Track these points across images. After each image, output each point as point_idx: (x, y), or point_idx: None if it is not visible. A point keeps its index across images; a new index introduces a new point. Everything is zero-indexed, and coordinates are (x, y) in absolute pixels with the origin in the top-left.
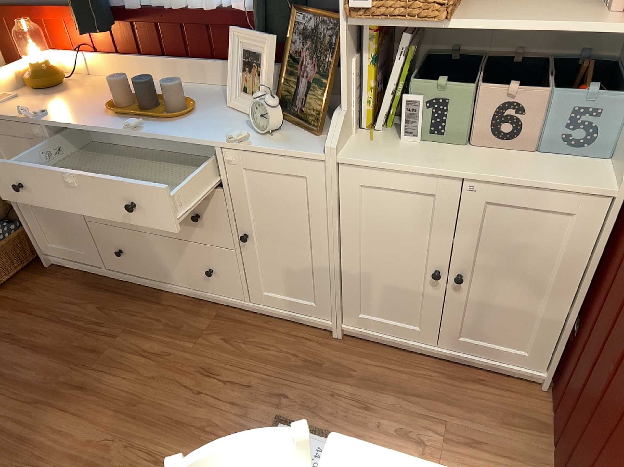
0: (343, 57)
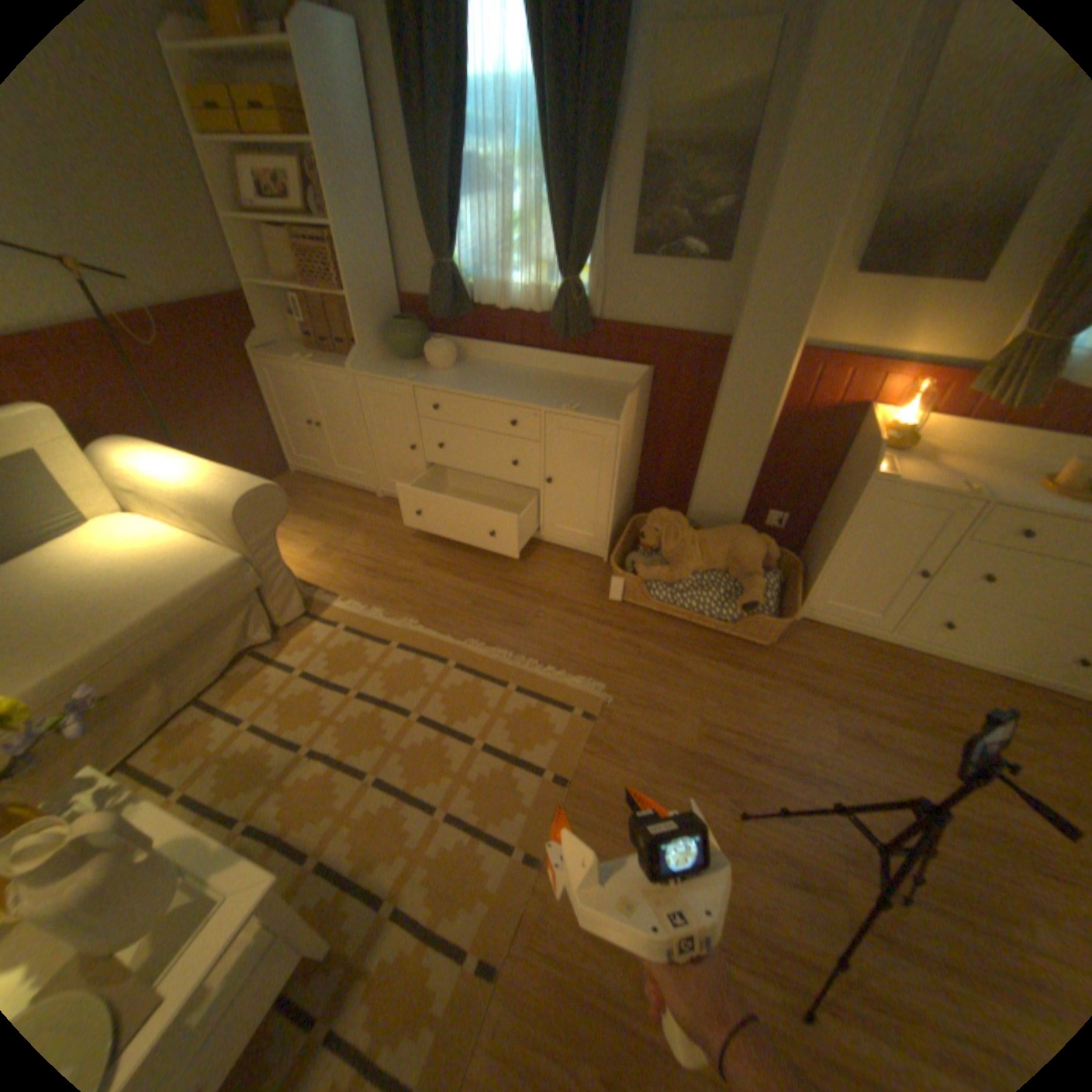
0: None
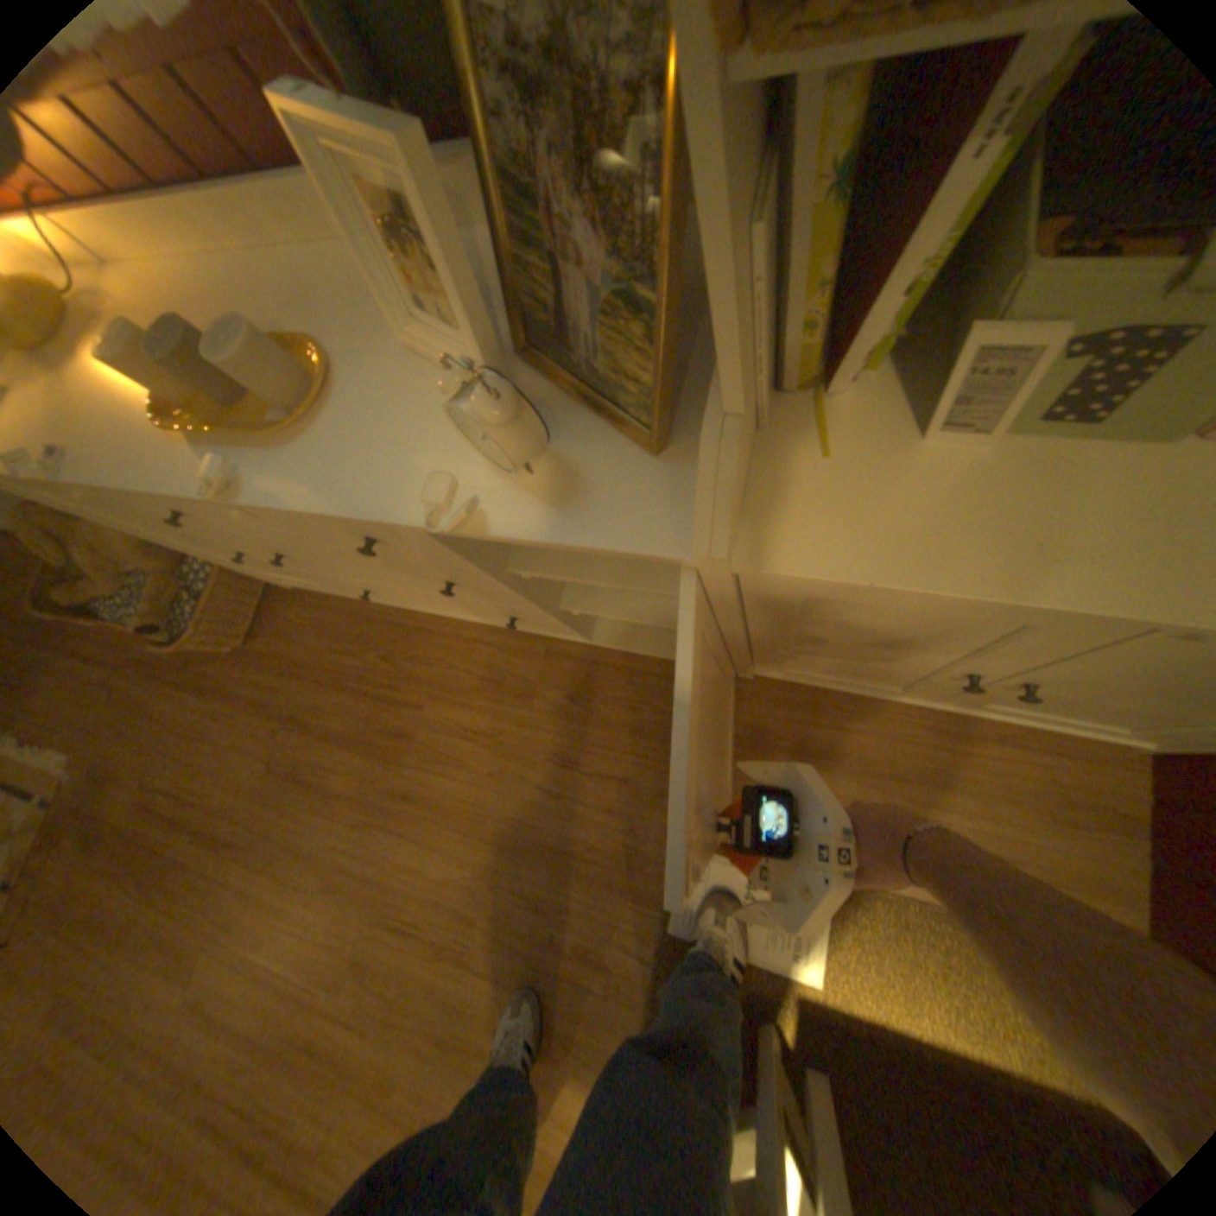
0: (715, 236)
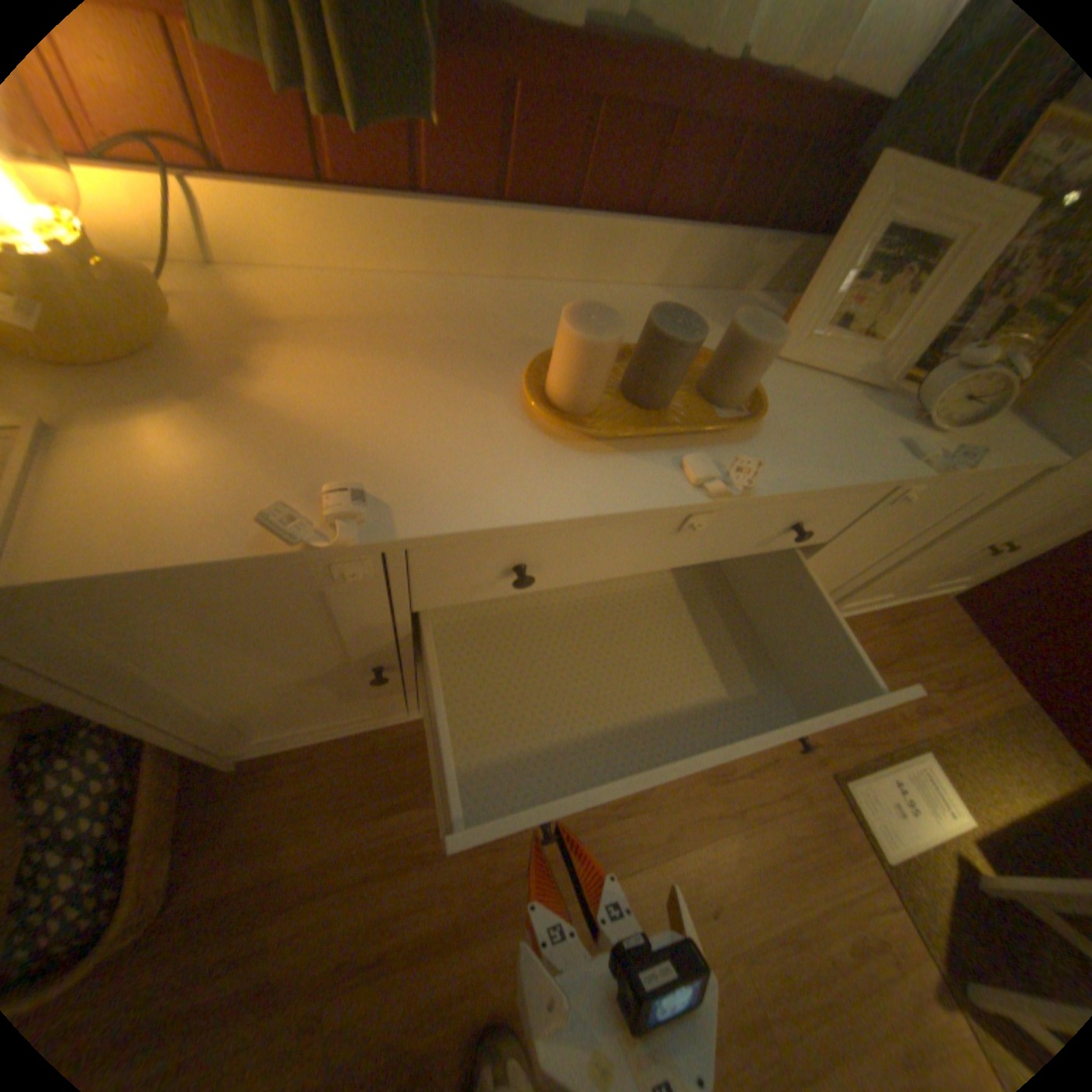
0: None
